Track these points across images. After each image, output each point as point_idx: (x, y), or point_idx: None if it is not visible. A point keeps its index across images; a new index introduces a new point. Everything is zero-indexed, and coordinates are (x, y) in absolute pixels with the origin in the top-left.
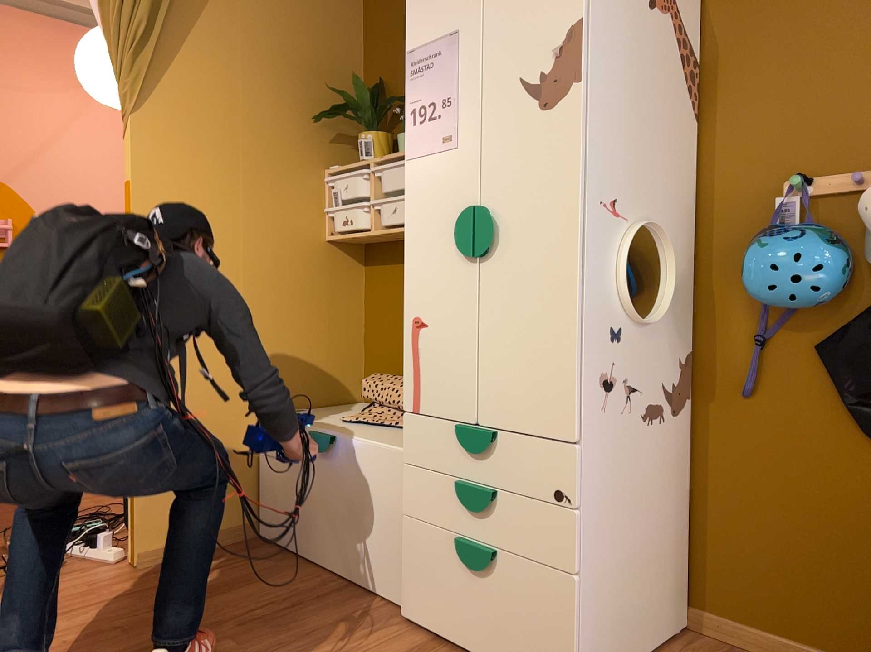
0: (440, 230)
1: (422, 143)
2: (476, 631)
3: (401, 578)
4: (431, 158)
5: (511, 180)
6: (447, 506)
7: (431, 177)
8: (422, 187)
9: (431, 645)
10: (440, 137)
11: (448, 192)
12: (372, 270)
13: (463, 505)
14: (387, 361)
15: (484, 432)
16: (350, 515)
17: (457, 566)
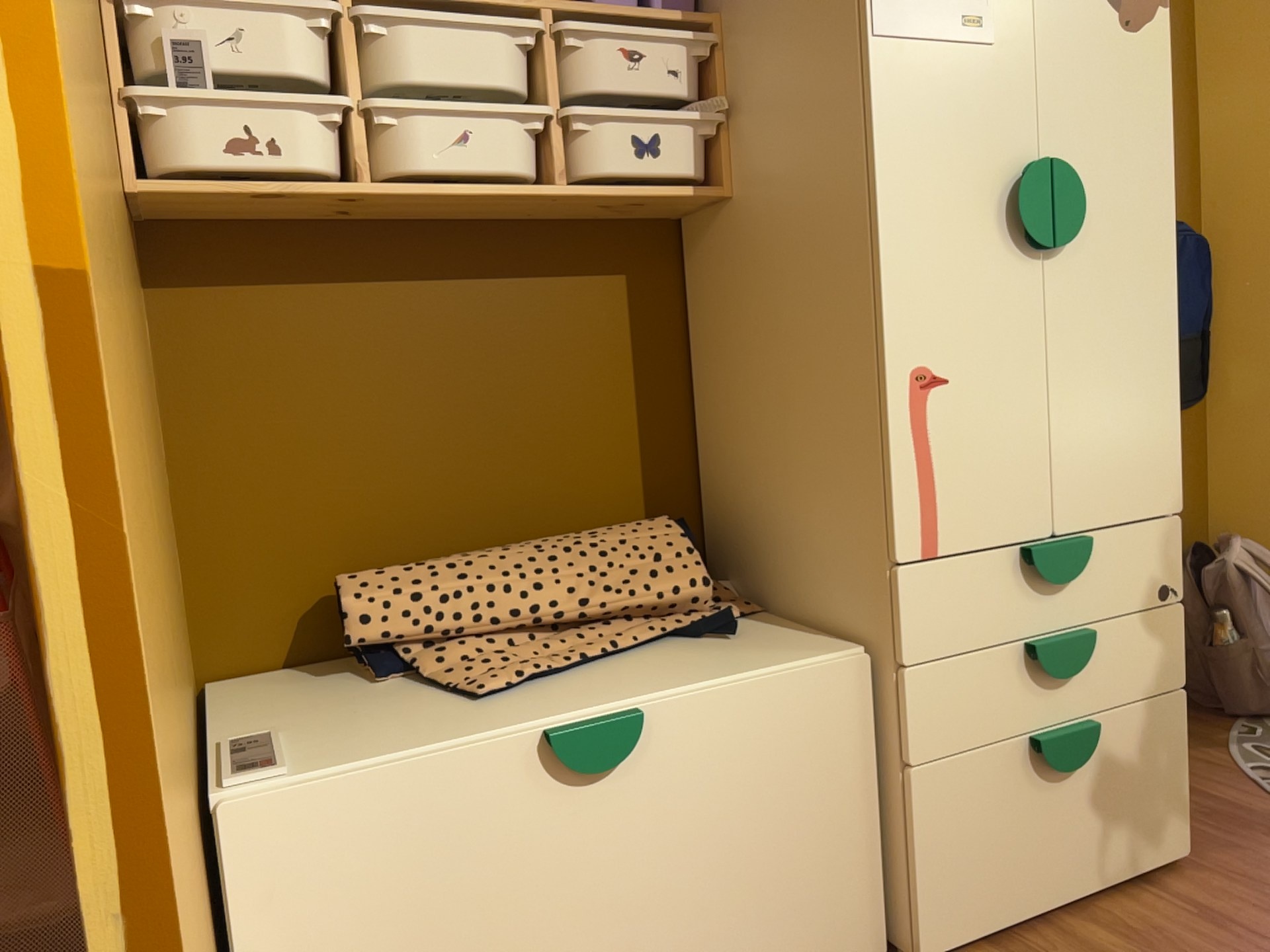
0: (967, 196)
1: (918, 12)
2: (1066, 864)
3: (920, 889)
4: (938, 49)
5: (1088, 128)
6: (1006, 698)
7: (940, 86)
8: (922, 104)
9: (1015, 949)
10: (959, 13)
11: (981, 124)
12: (201, 304)
13: (1053, 675)
14: (301, 545)
15: (1080, 539)
16: (713, 870)
17: (1029, 786)
